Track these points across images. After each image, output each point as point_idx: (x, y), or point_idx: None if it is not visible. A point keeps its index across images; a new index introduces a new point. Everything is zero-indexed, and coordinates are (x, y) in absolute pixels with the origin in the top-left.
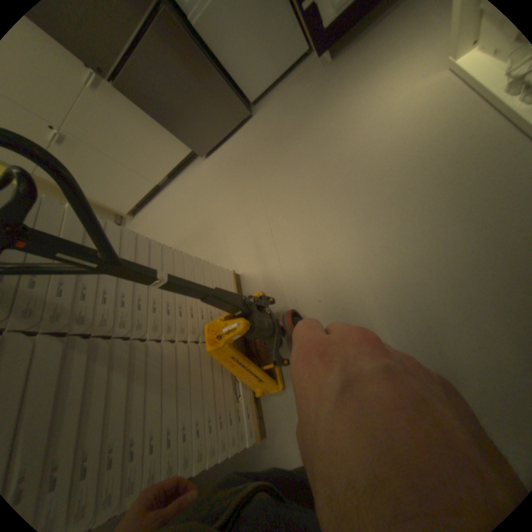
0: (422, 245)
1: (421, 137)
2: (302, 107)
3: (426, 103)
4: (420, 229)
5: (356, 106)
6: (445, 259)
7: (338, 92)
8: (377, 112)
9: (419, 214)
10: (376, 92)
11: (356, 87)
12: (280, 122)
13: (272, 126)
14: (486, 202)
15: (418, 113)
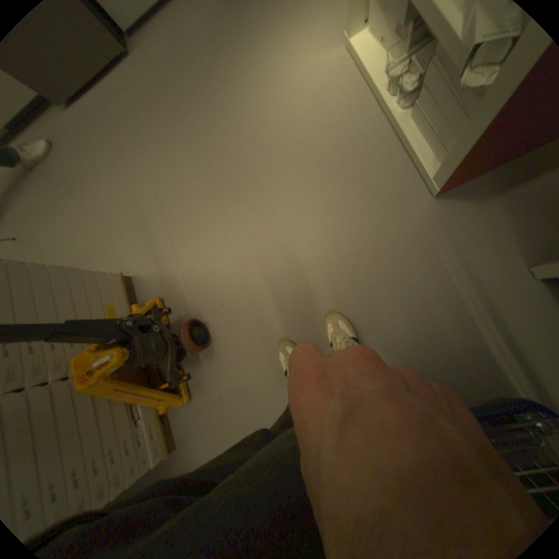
0: (314, 246)
1: (317, 125)
2: (193, 55)
3: (323, 84)
4: (313, 230)
5: (255, 71)
6: (332, 261)
7: (234, 45)
8: (276, 84)
9: (313, 213)
10: (275, 56)
11: (254, 44)
12: (166, 72)
13: (156, 76)
14: (366, 206)
15: (315, 94)
